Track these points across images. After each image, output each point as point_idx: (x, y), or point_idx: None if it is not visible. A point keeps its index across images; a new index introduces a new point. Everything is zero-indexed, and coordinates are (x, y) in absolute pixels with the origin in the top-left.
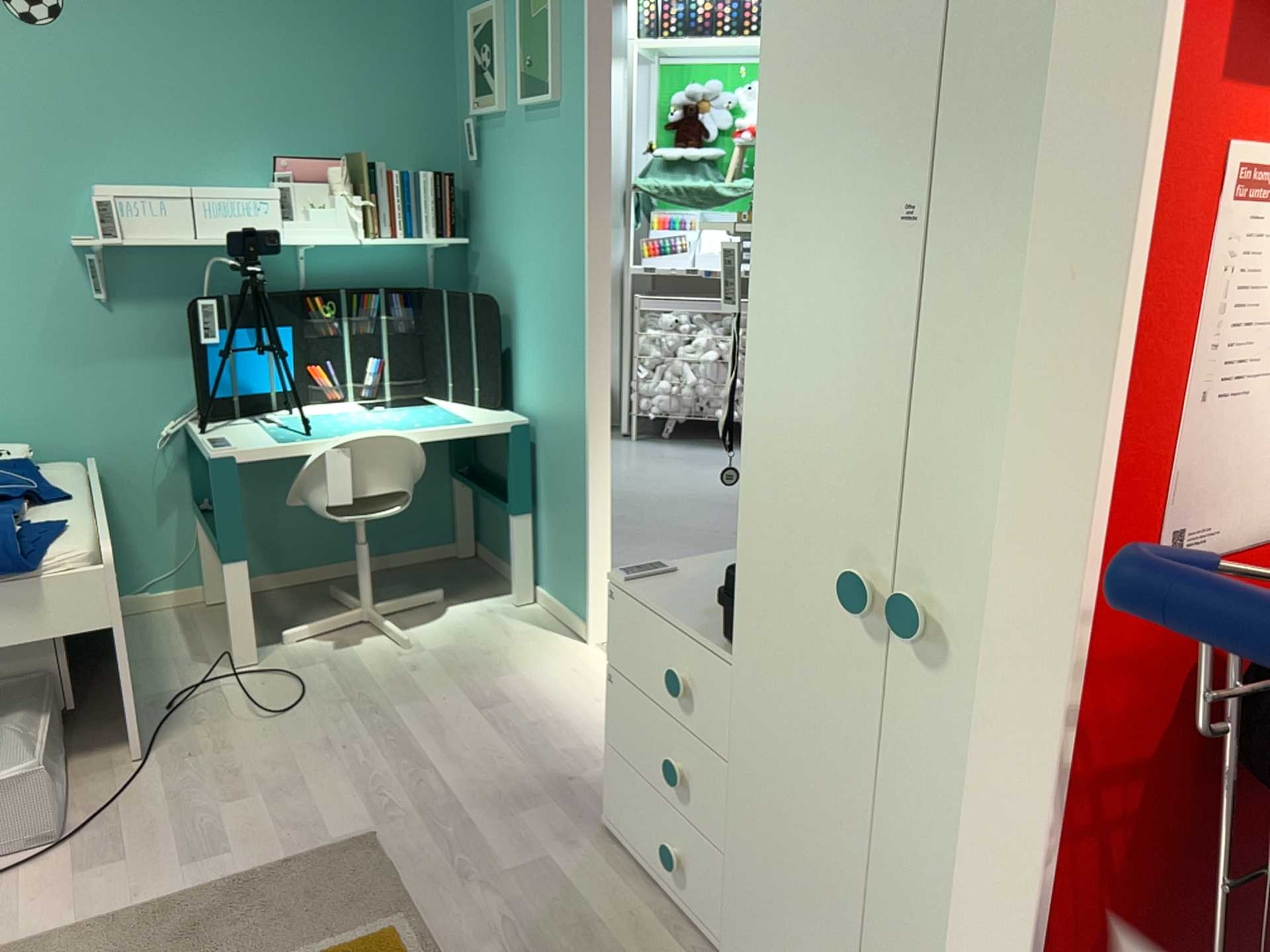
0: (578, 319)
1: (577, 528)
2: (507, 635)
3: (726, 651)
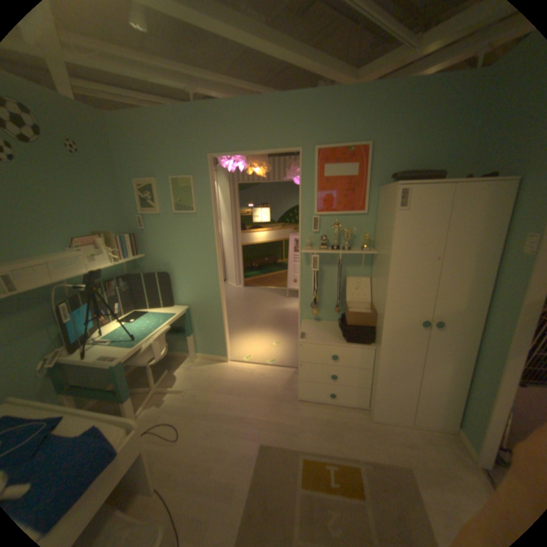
0: (213, 274)
1: (217, 332)
2: (204, 371)
3: (351, 345)
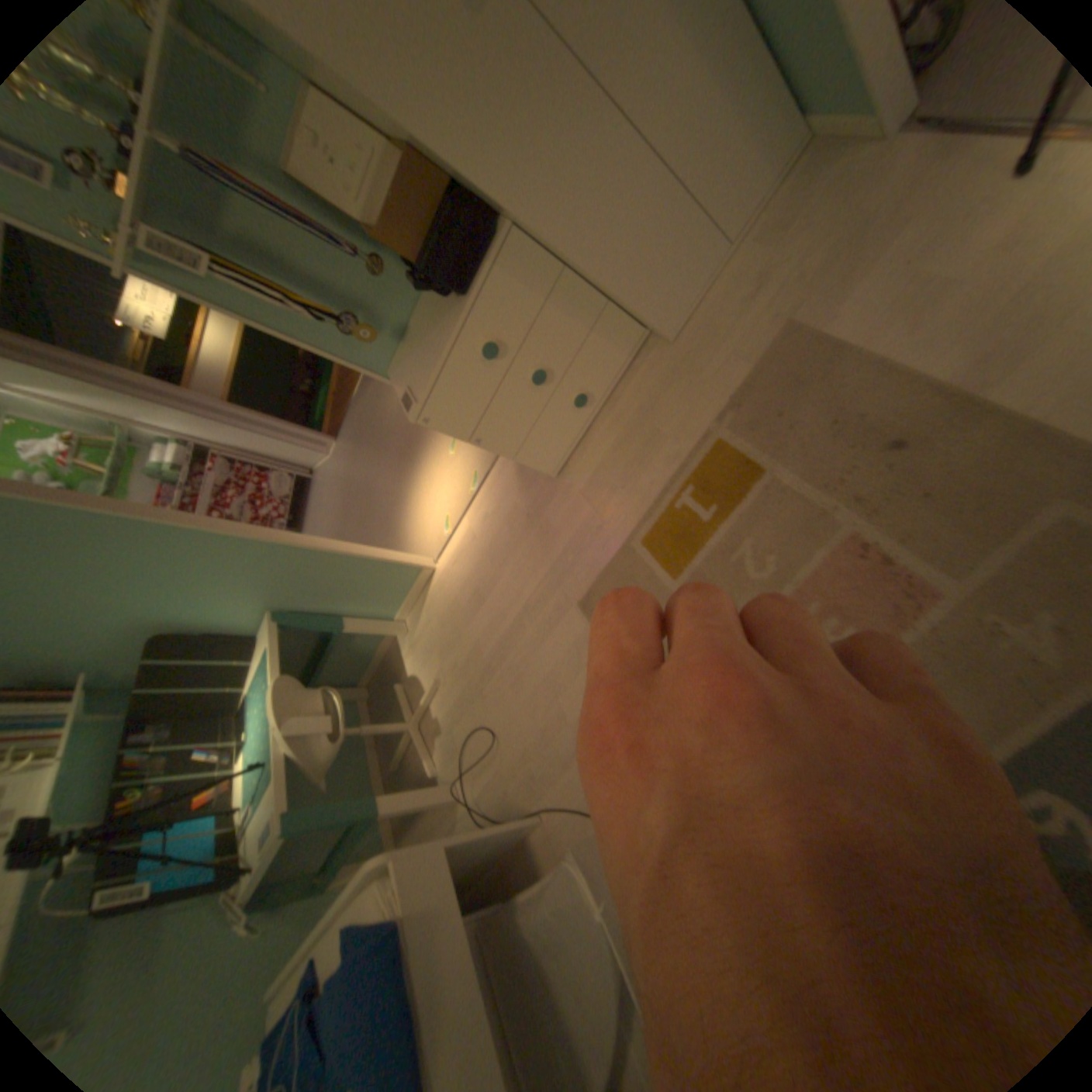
0: (183, 536)
1: (355, 567)
2: (426, 620)
3: (473, 286)
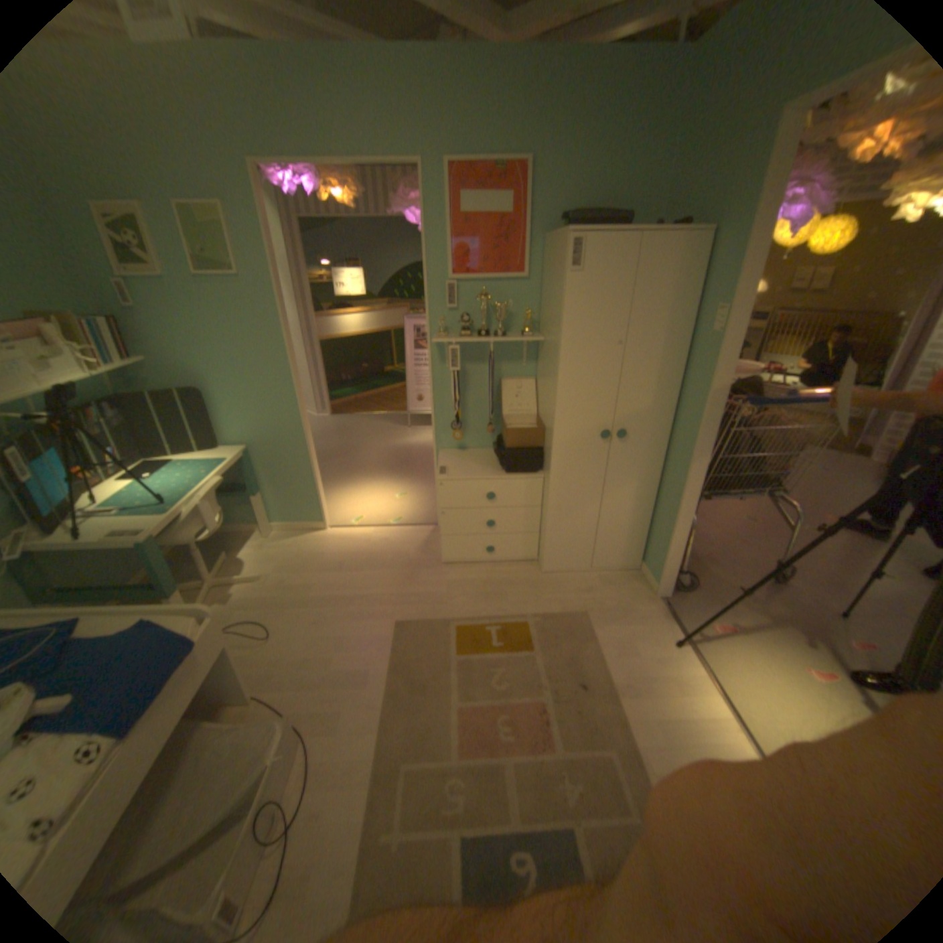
0: (287, 388)
1: (306, 484)
2: (292, 547)
3: (514, 476)
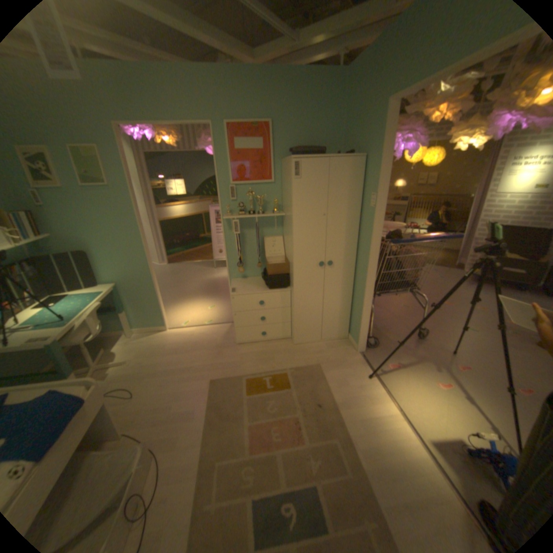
0: (138, 248)
1: (151, 304)
2: (143, 343)
3: (272, 291)
